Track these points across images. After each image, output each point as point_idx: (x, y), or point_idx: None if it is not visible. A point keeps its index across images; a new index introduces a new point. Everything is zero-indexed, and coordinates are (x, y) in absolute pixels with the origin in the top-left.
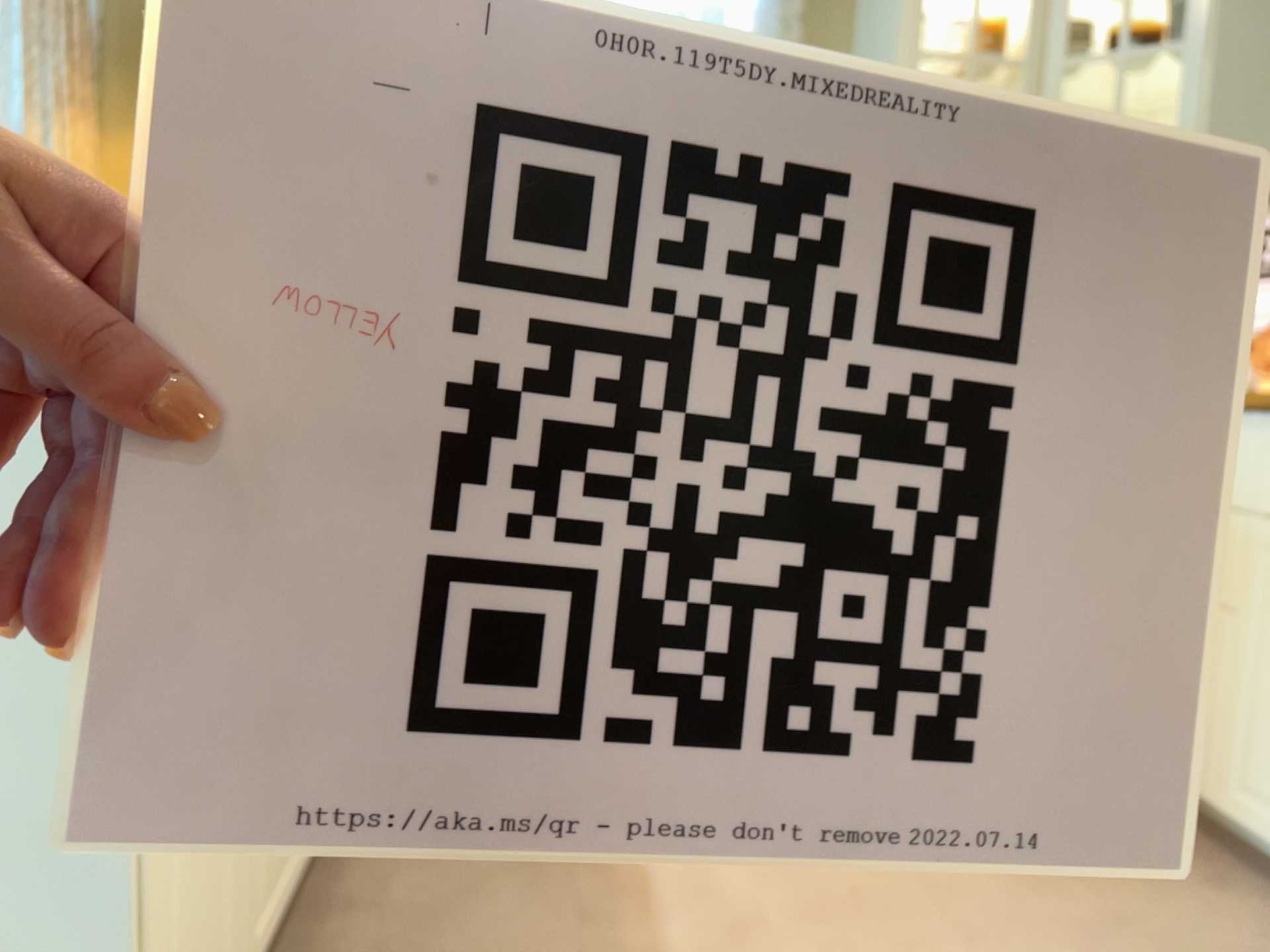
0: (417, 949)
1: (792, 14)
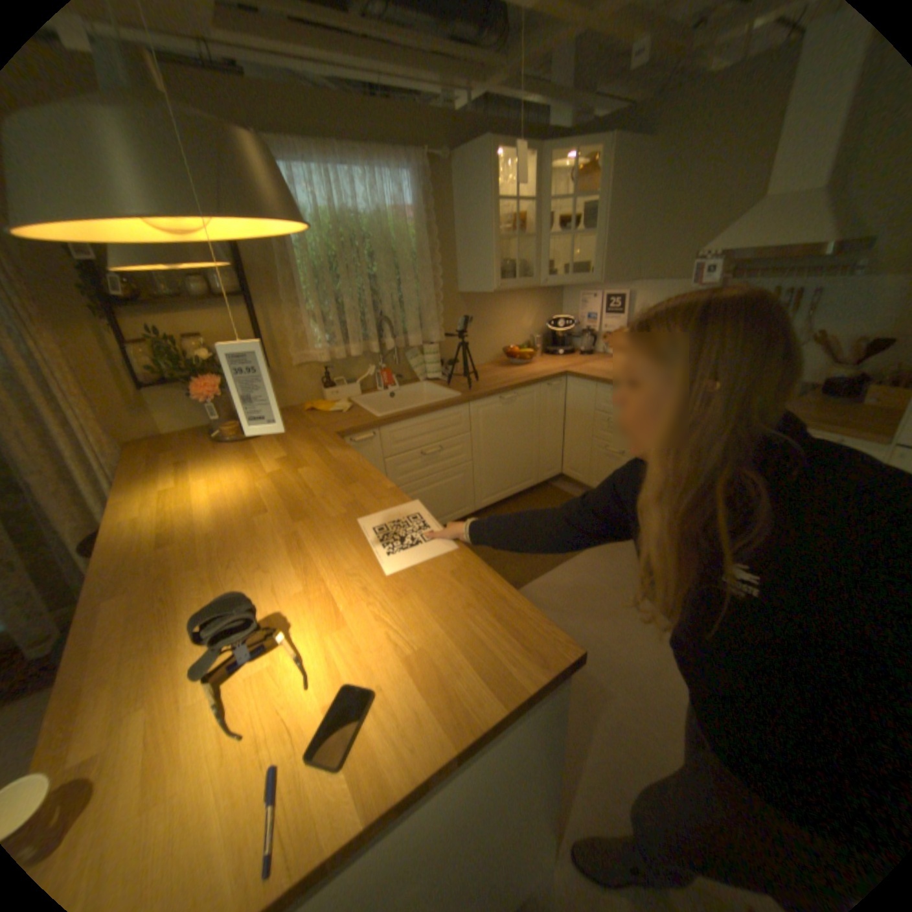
0: None
1: (429, 212)
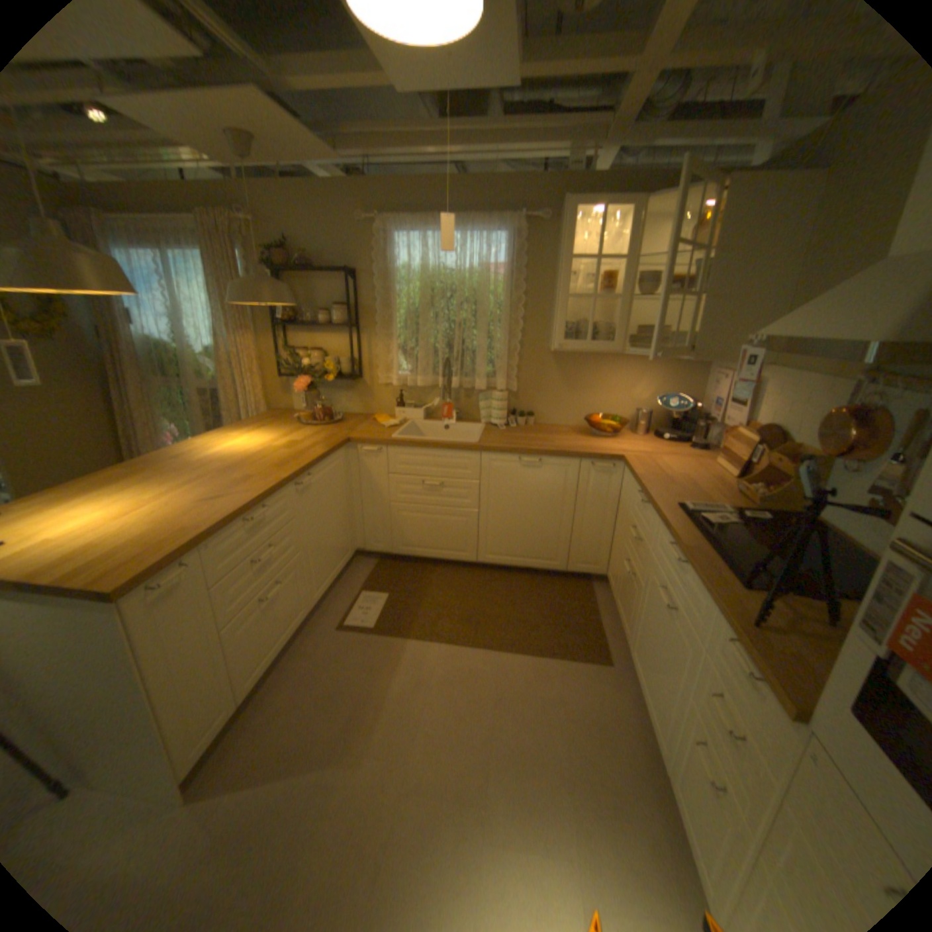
0: (317, 675)
1: (521, 267)
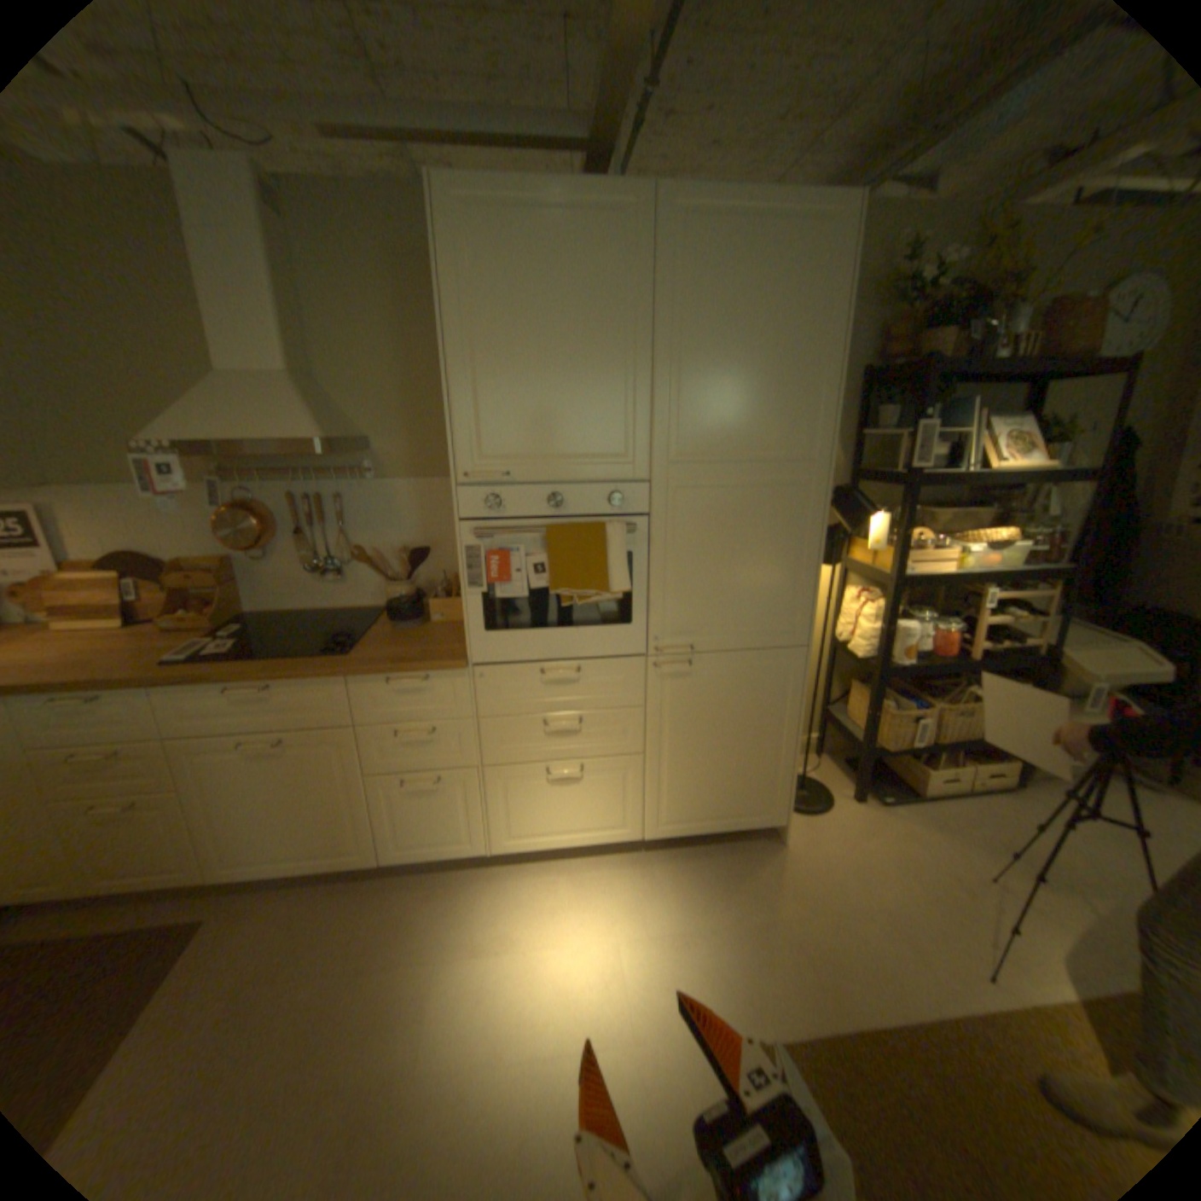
0: None
1: None
